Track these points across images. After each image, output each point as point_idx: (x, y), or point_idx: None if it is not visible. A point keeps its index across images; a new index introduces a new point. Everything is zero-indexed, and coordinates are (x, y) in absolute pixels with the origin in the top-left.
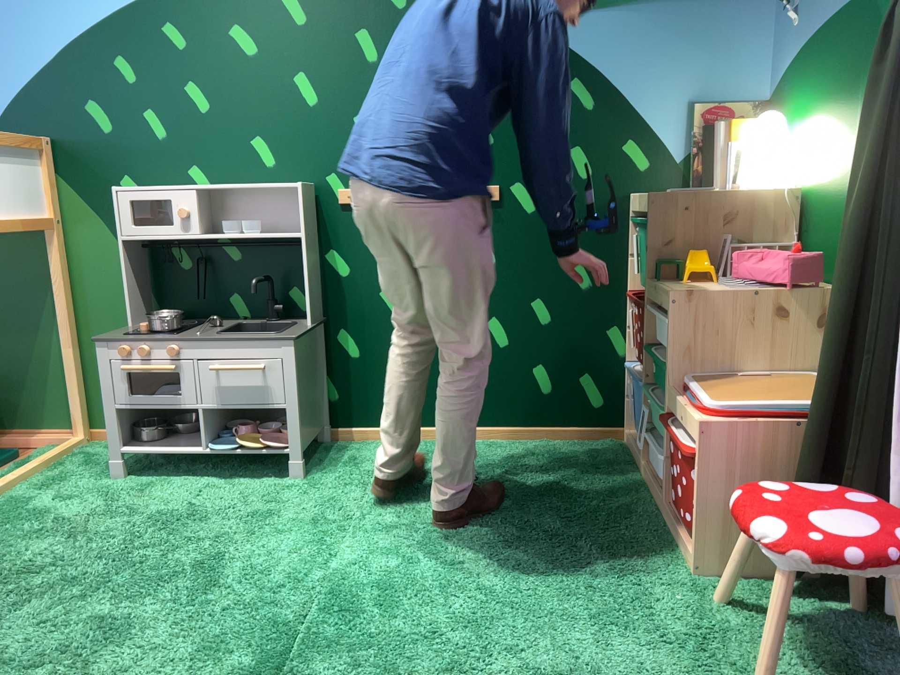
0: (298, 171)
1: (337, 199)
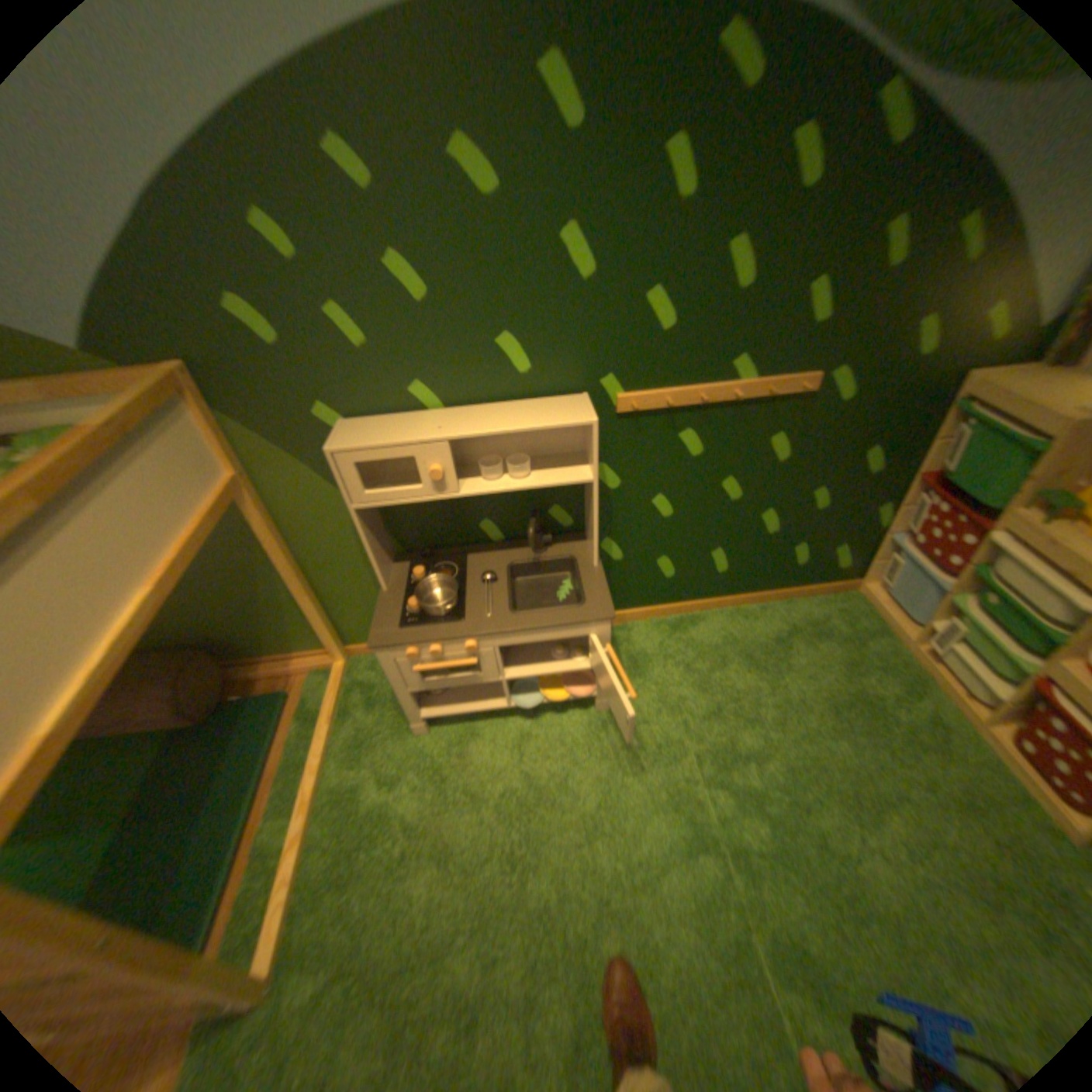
0: (564, 378)
1: (614, 409)
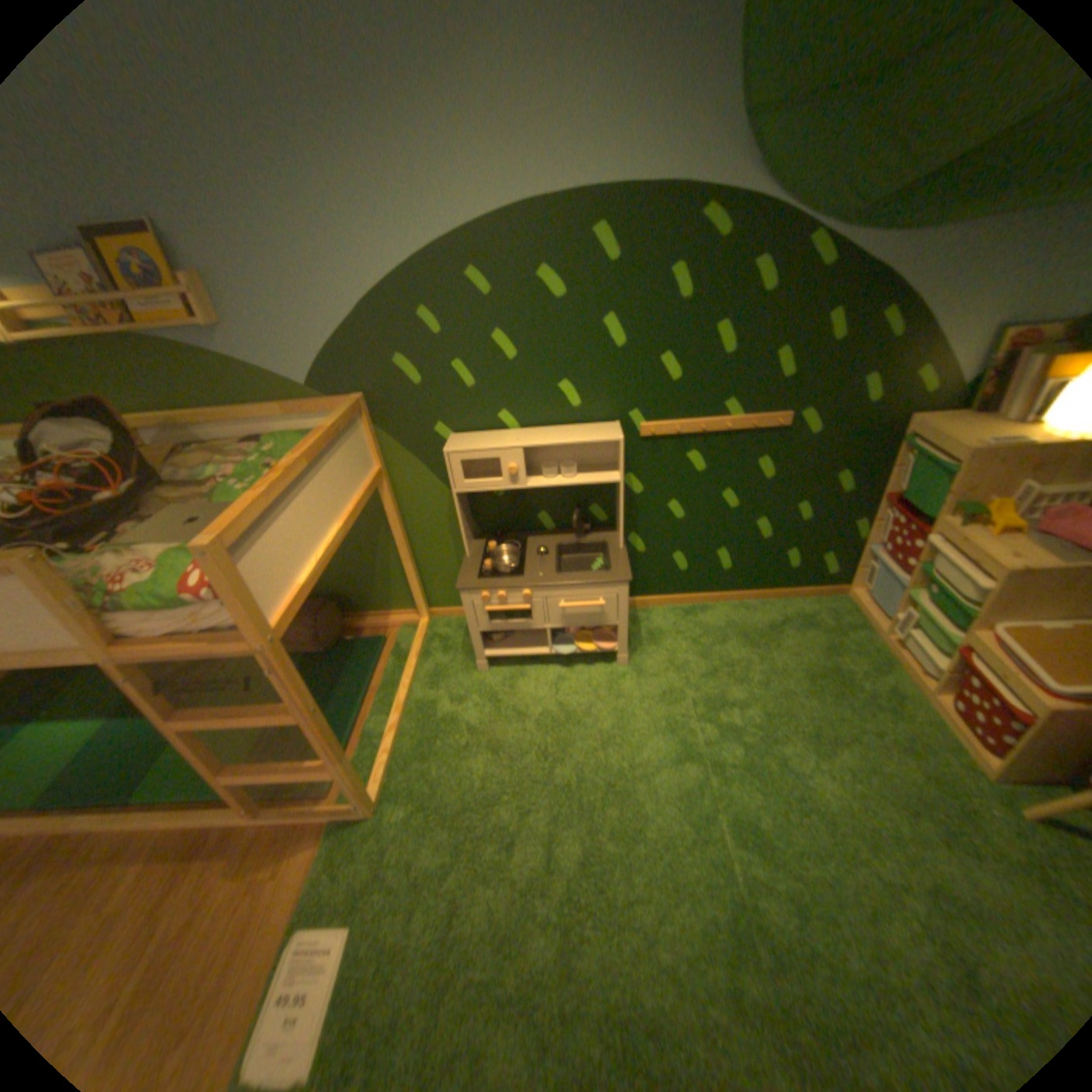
0: (602, 411)
1: (638, 433)
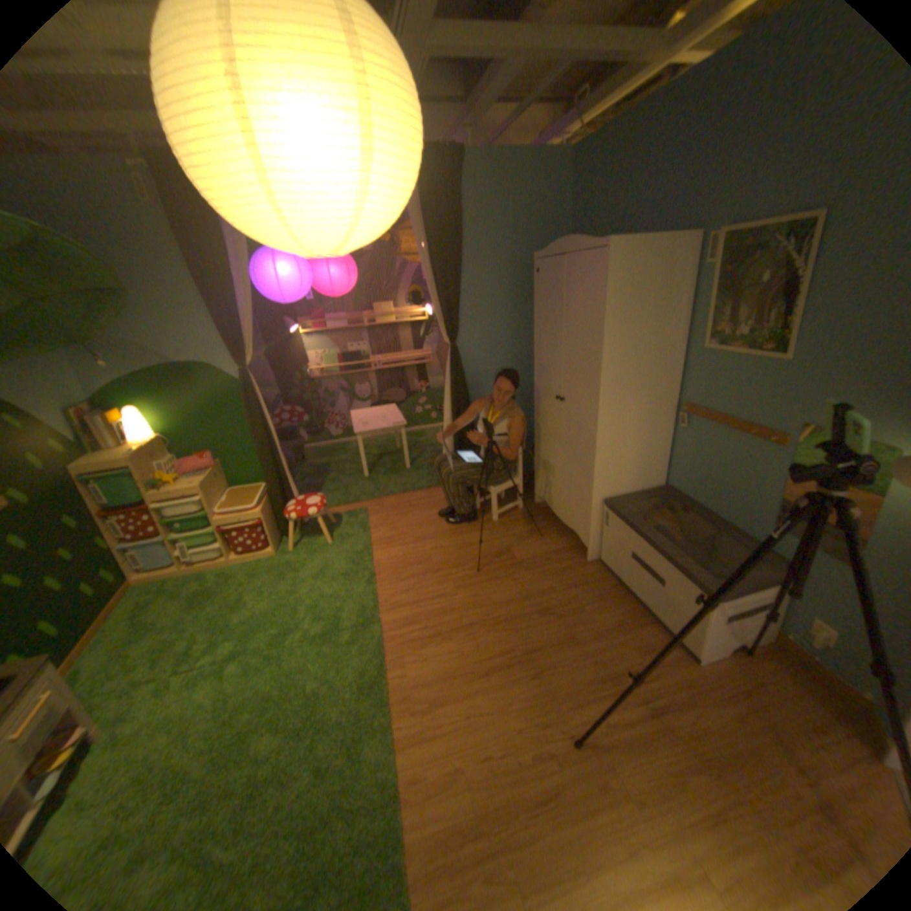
0: None
1: None
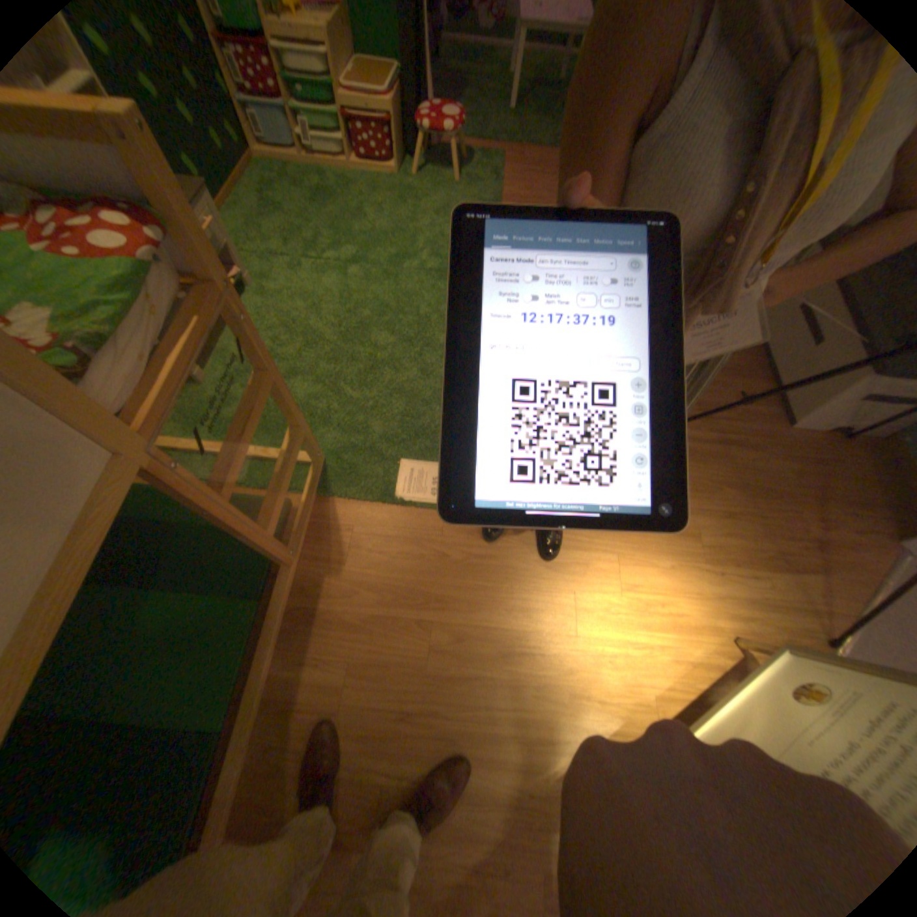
0: None
1: None
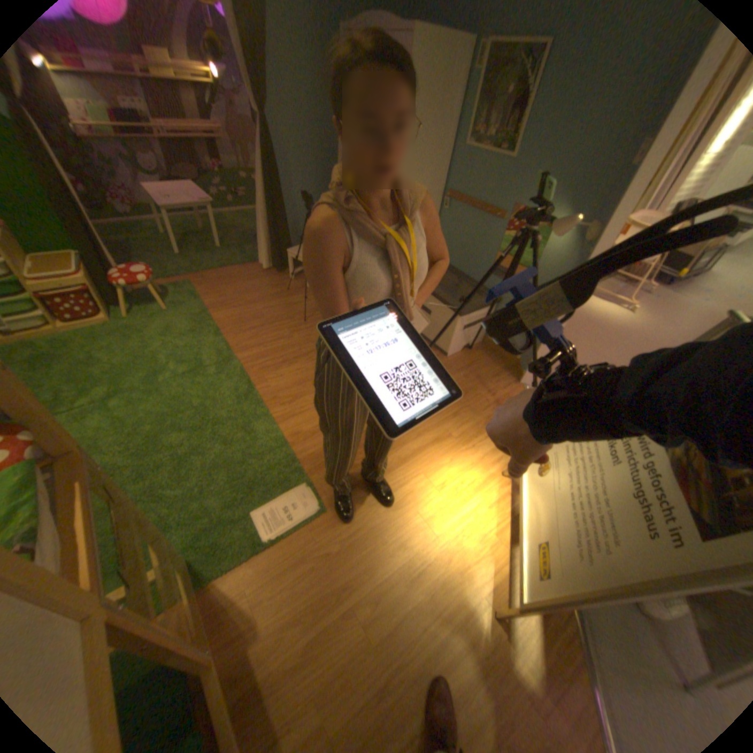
0: None
1: None
